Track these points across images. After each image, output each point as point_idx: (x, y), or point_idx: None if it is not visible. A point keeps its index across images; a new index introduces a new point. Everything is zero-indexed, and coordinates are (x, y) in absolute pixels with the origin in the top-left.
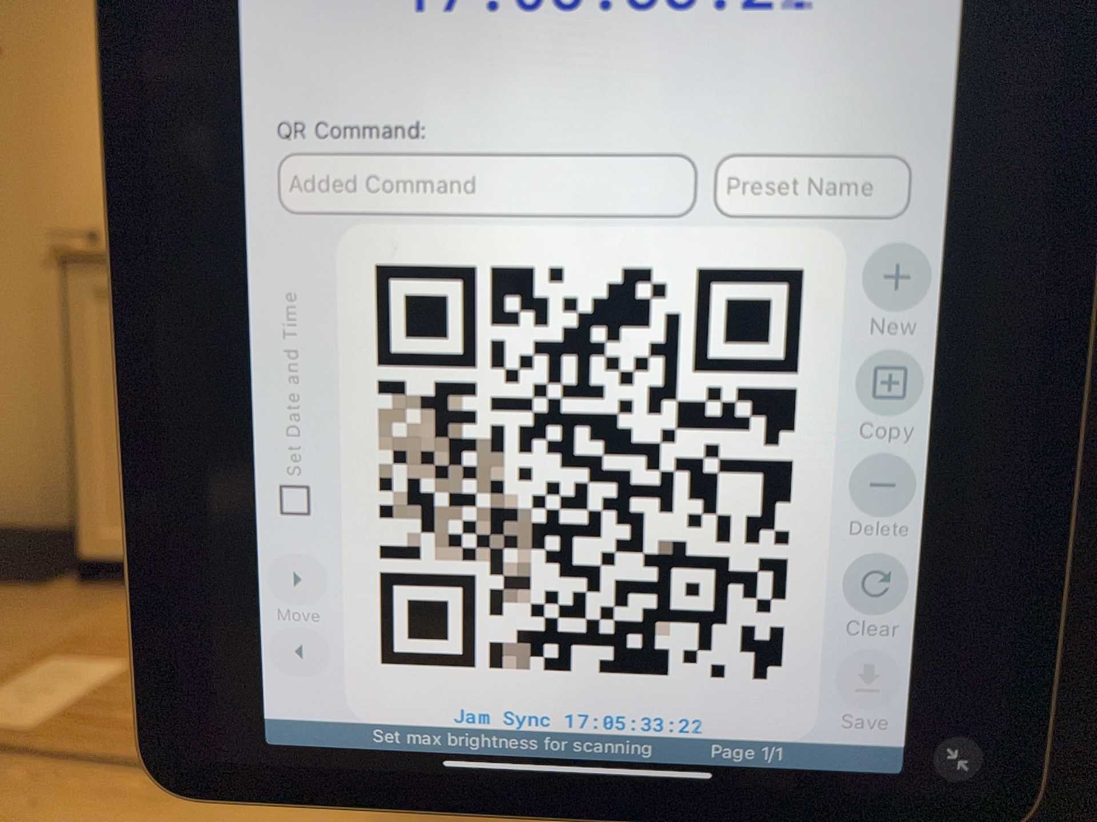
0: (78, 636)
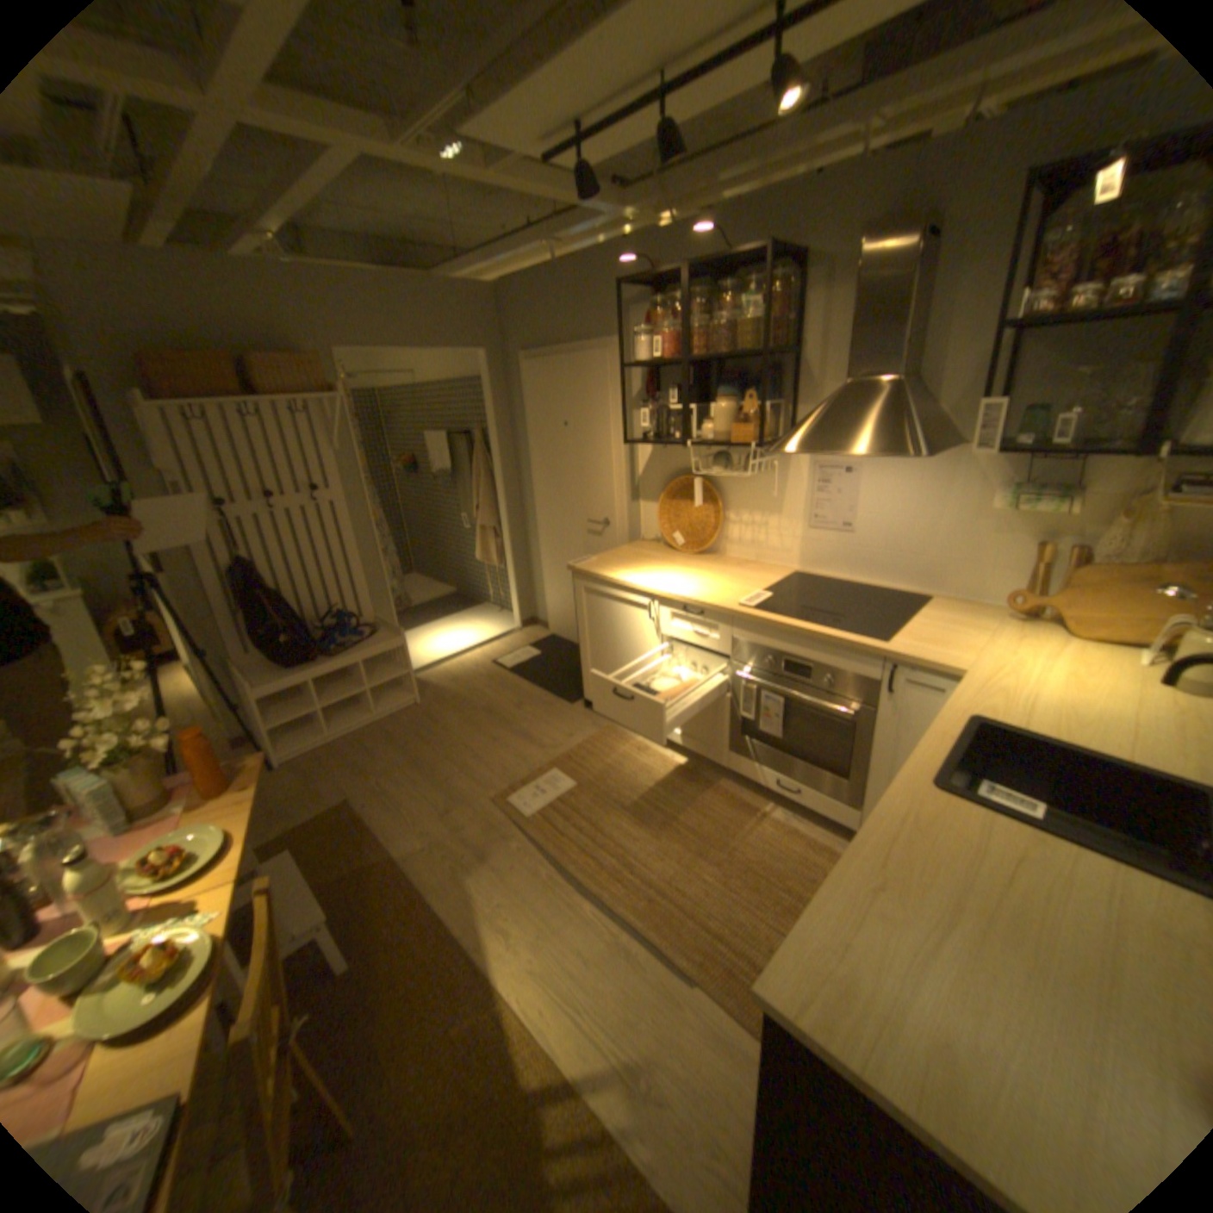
0: (570, 748)
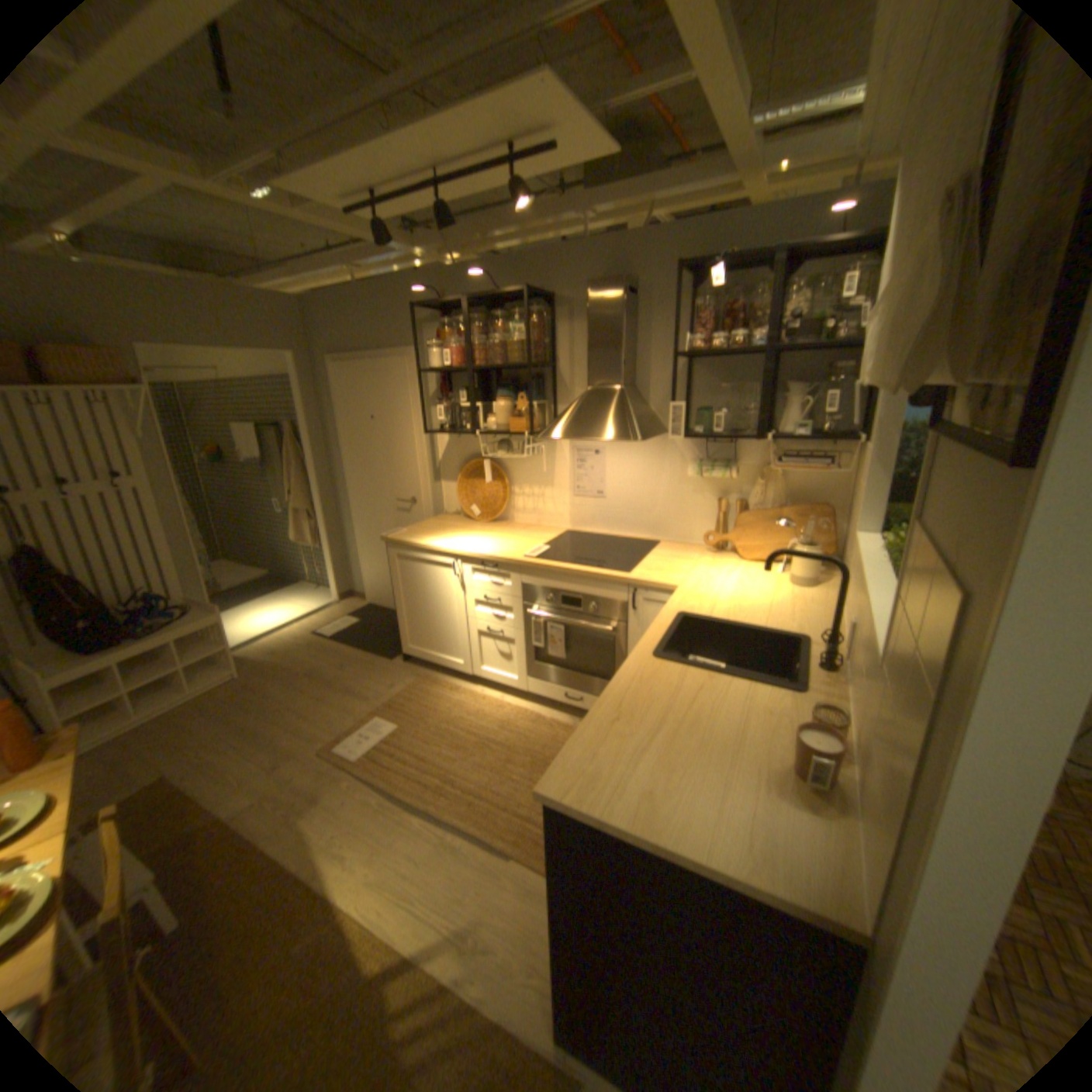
0: (392, 697)
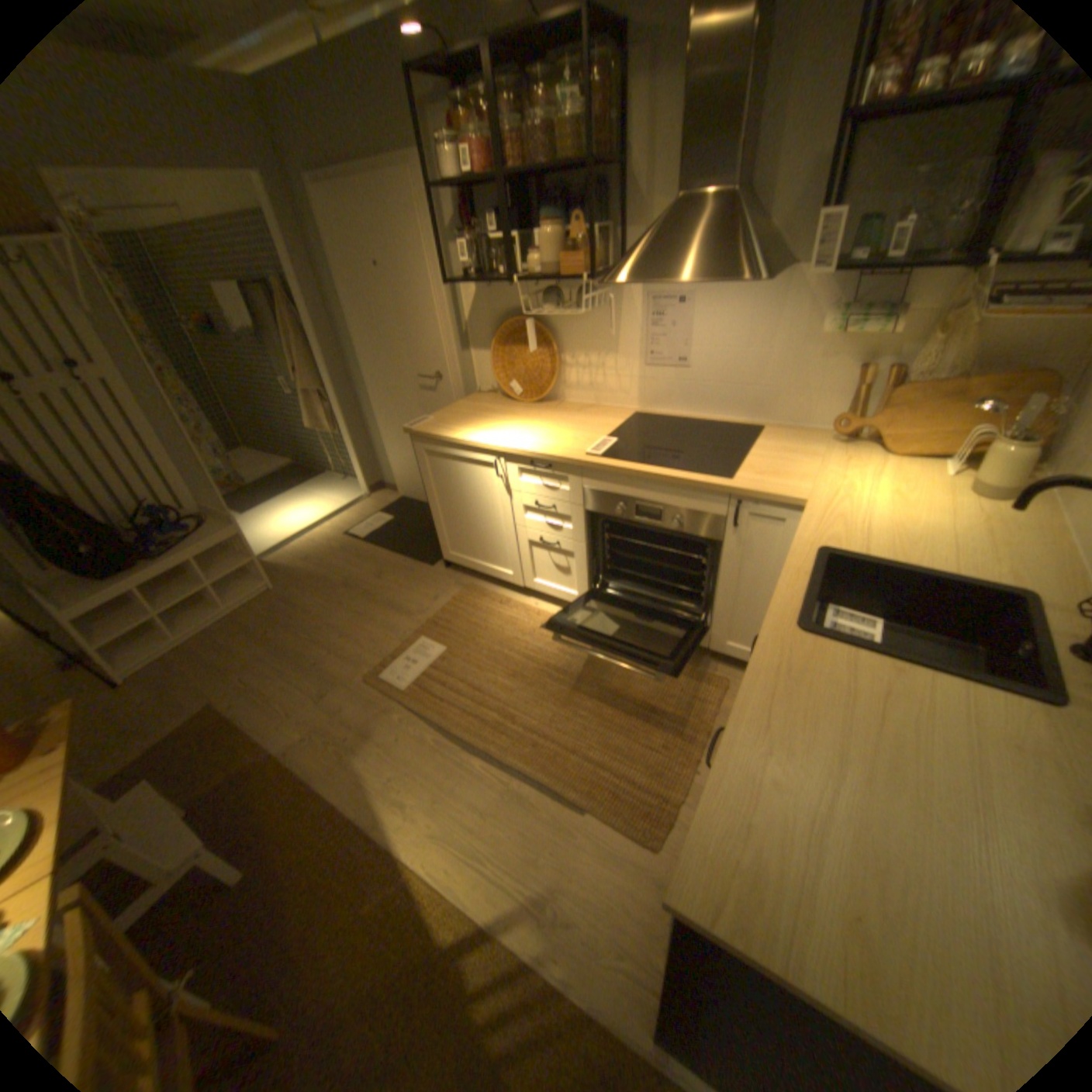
0: (438, 612)
